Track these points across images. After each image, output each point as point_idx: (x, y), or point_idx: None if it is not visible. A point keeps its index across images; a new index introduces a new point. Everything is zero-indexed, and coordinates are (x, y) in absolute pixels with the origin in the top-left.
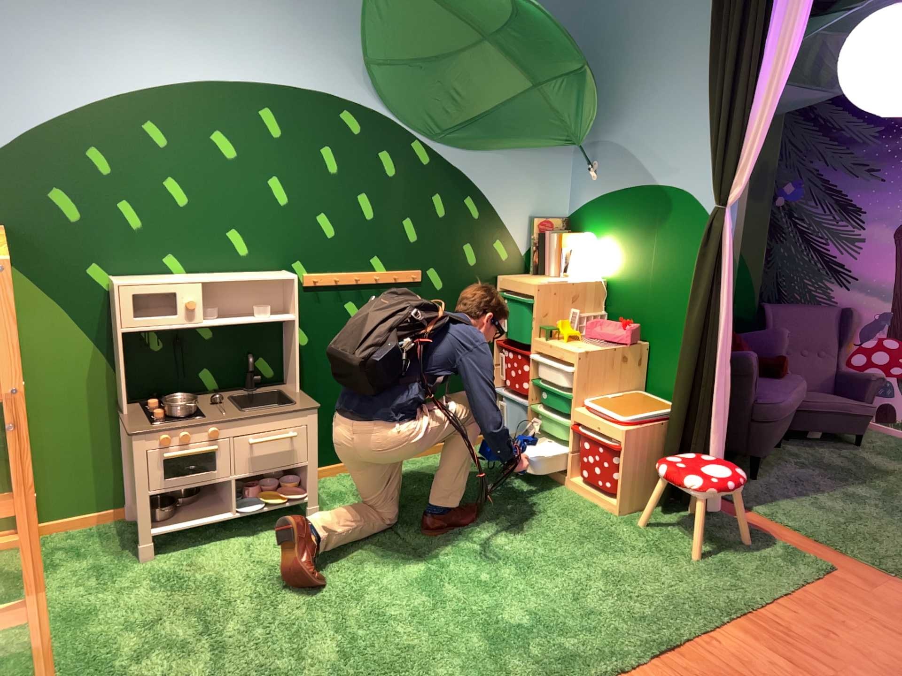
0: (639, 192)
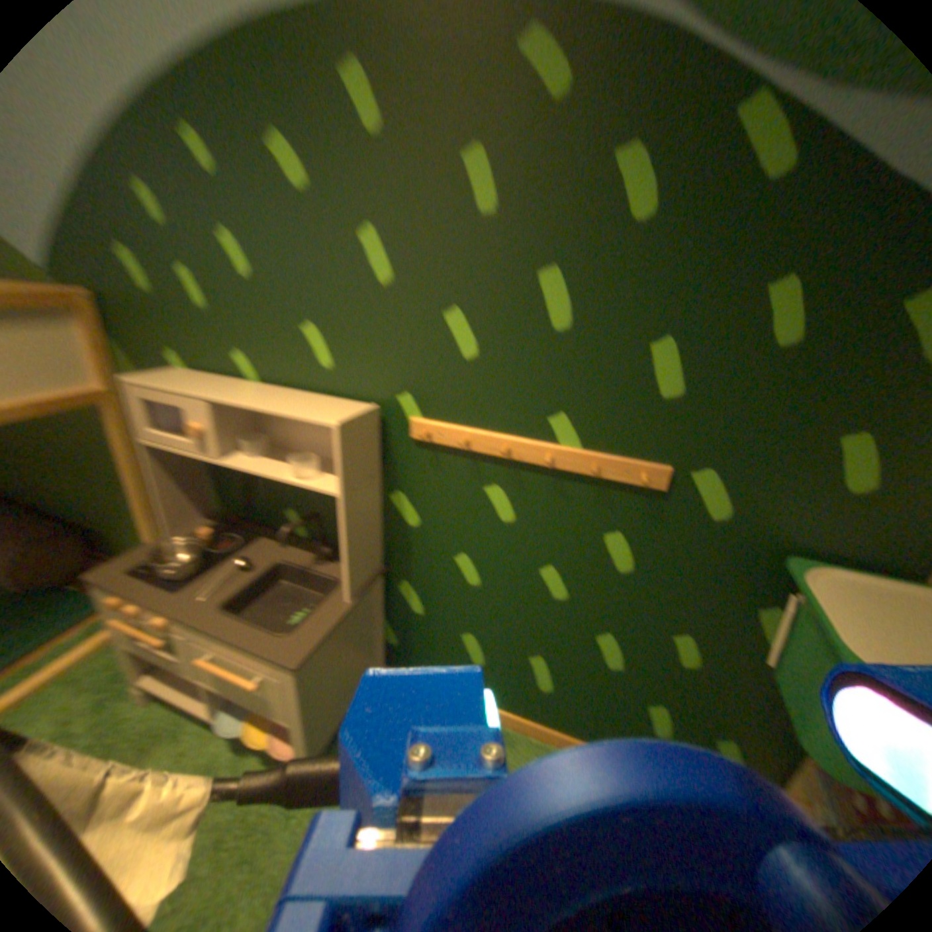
0: None
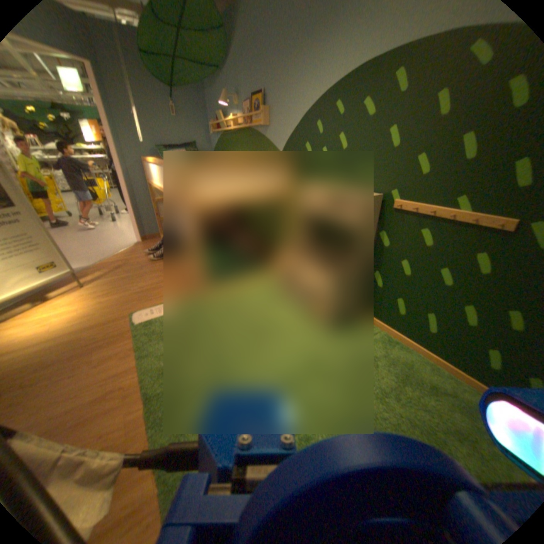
0: None
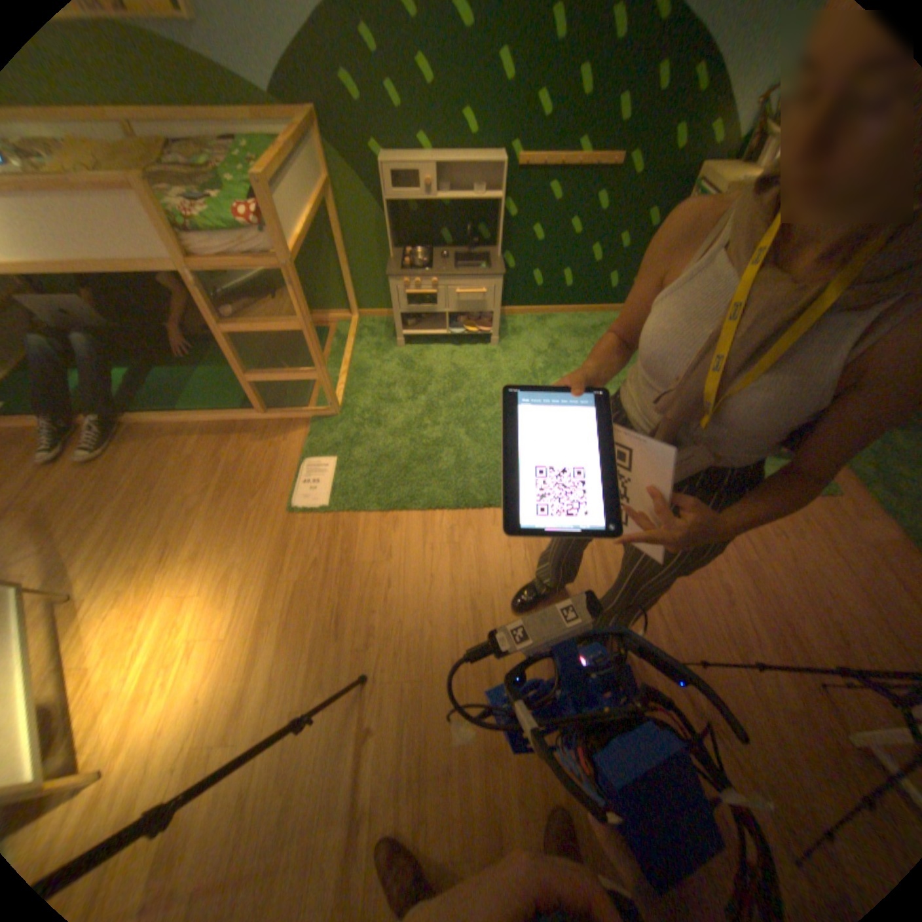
0: None
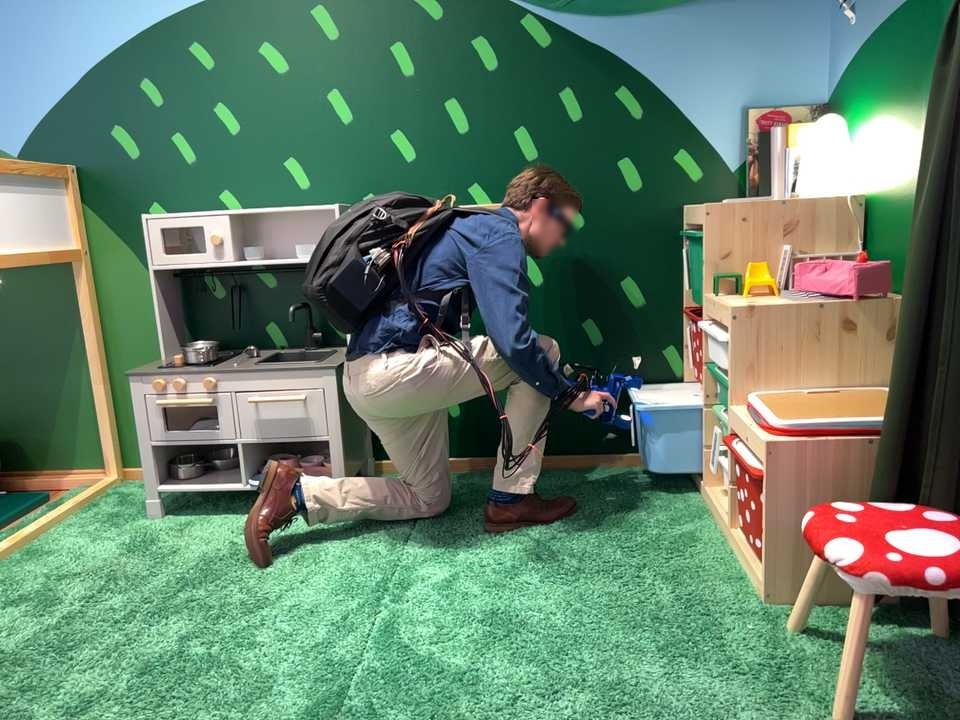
0: (910, 3)
